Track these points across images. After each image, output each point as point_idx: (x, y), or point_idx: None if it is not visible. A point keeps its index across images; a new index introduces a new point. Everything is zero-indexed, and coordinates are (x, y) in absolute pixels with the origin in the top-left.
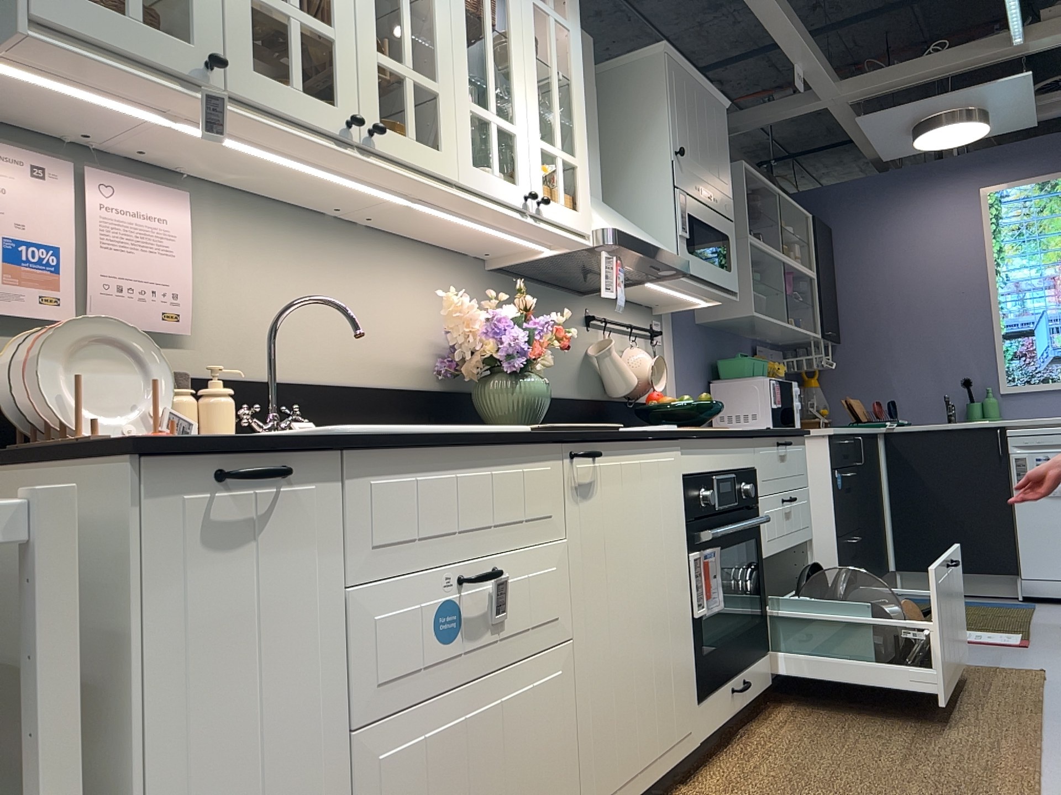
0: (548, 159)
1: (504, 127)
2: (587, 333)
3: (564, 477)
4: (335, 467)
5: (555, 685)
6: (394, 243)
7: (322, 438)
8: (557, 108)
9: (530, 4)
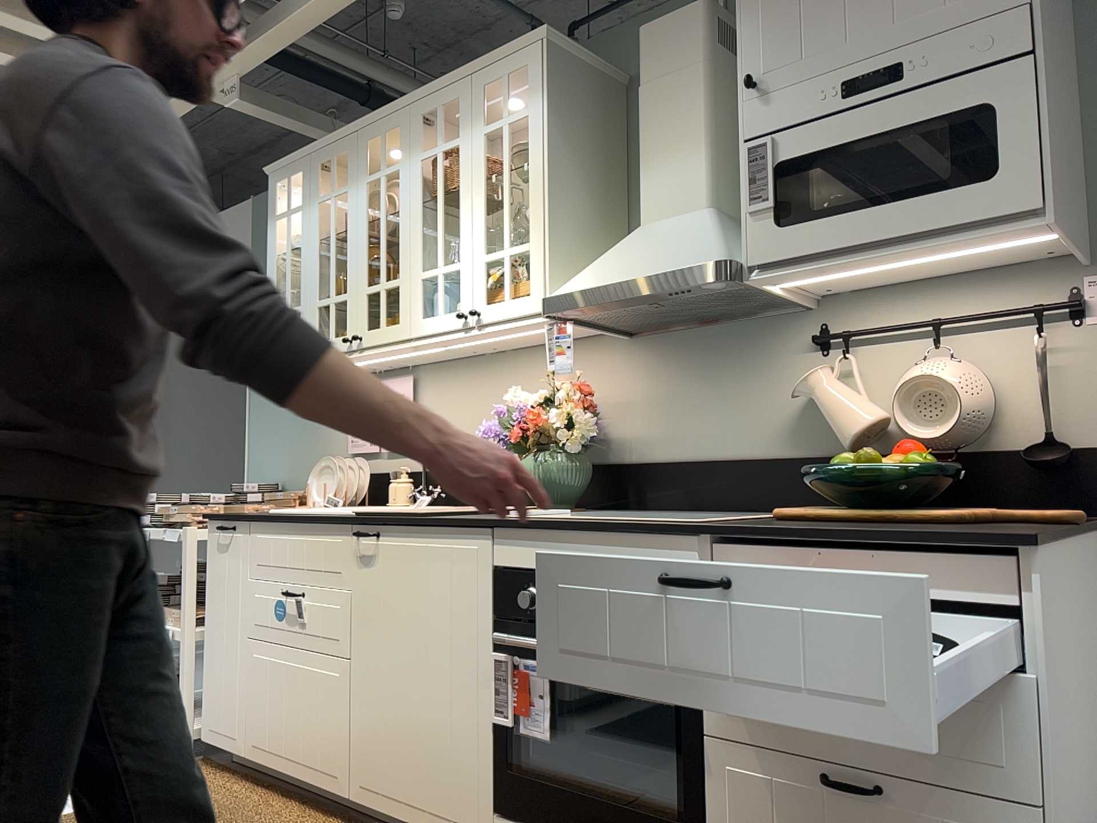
0: (497, 262)
1: (447, 270)
2: (815, 361)
3: (350, 547)
4: (249, 527)
5: (334, 681)
6: (531, 351)
7: (241, 516)
8: (504, 210)
9: (478, 141)
